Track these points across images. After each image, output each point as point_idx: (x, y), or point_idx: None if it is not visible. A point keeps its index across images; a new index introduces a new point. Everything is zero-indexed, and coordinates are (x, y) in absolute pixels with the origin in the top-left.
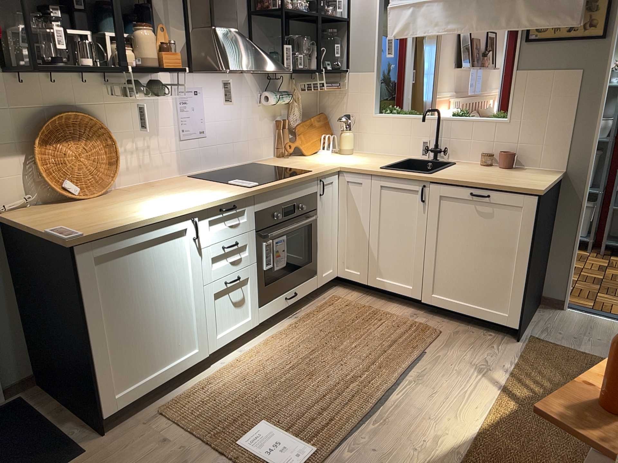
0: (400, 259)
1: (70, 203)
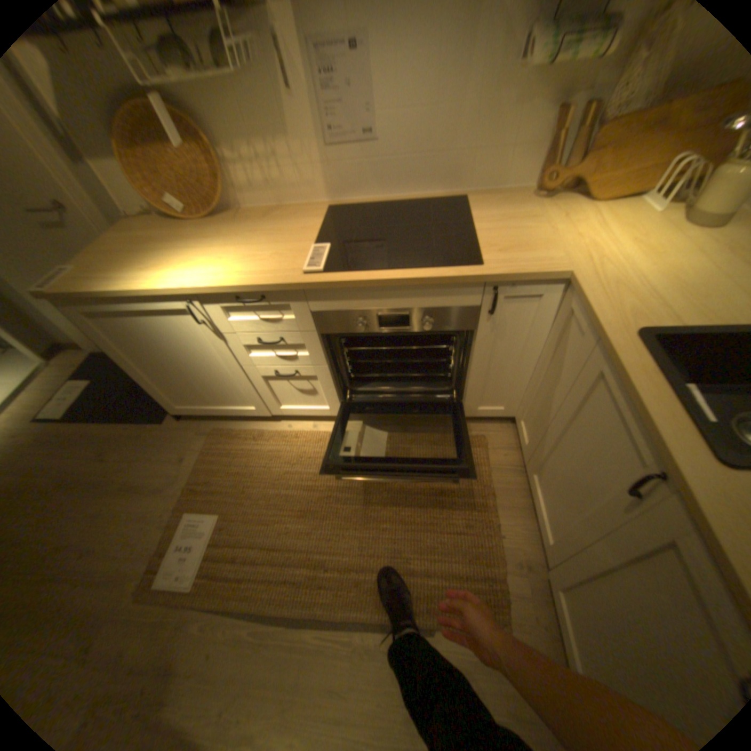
0: (559, 497)
1: (168, 221)
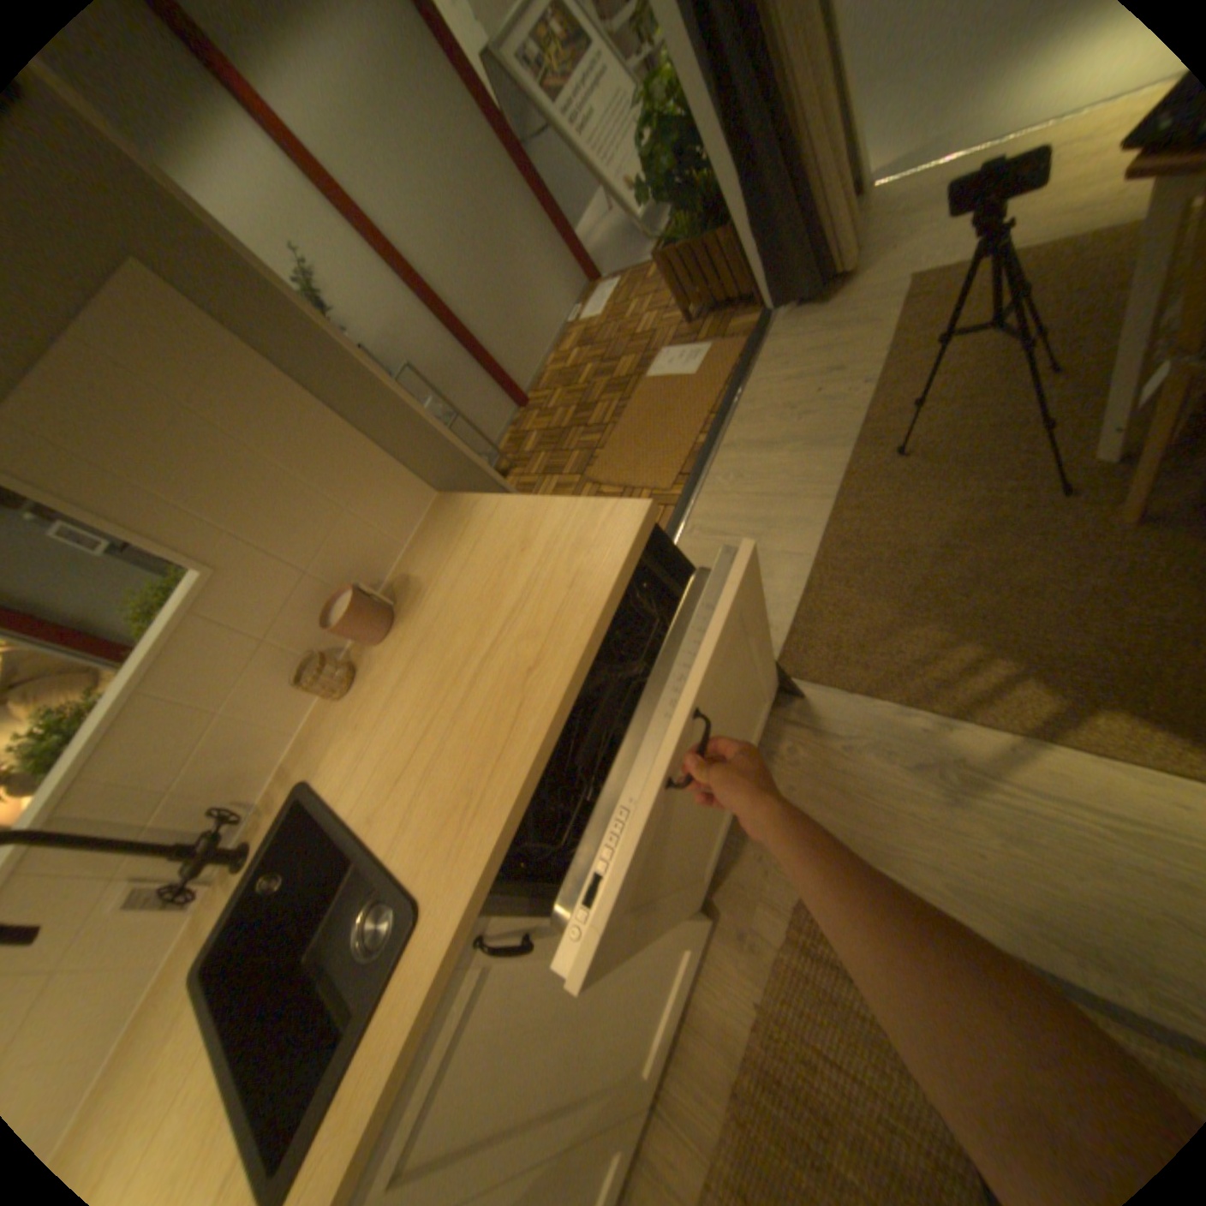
0: (627, 1012)
1: None
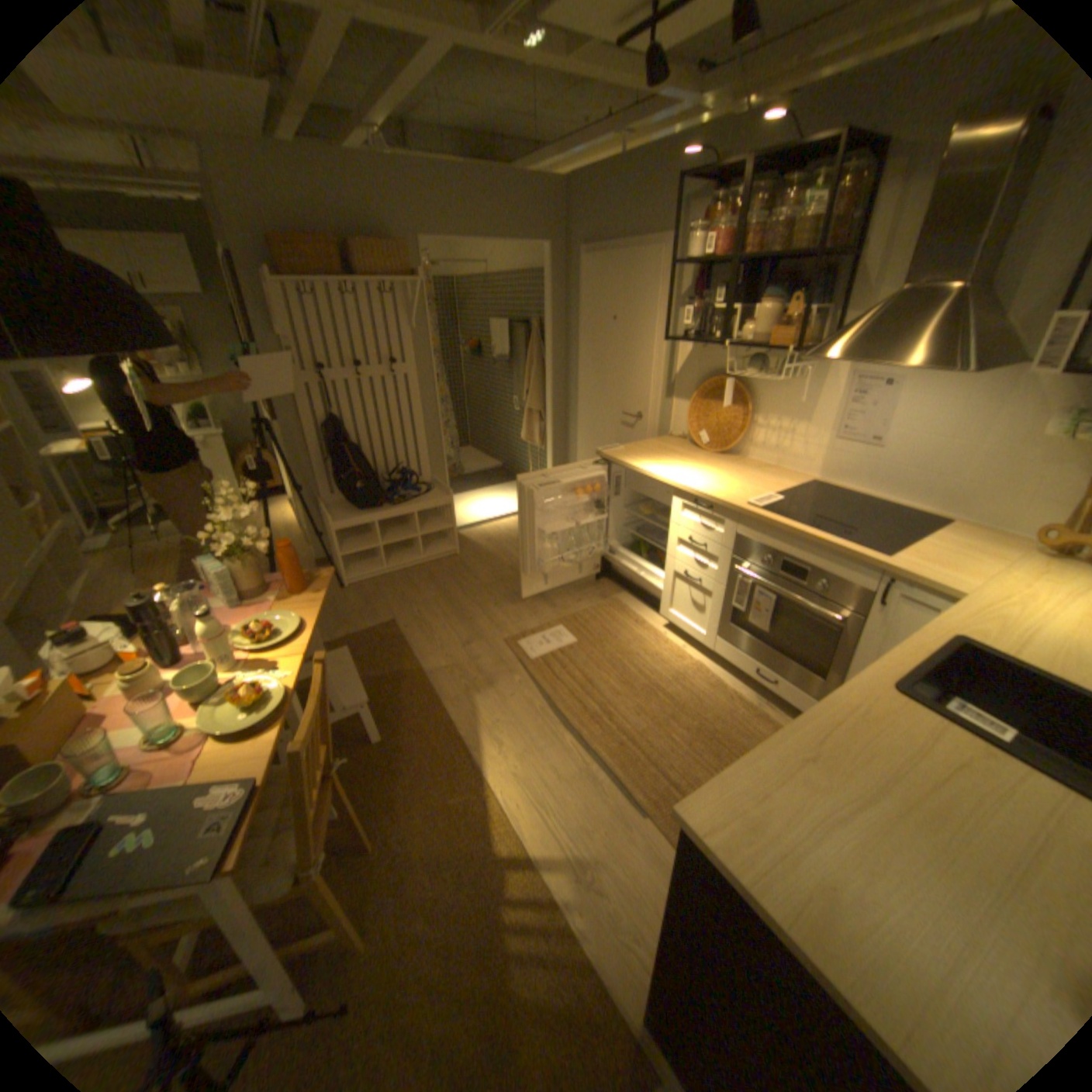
0: None
1: (691, 446)
